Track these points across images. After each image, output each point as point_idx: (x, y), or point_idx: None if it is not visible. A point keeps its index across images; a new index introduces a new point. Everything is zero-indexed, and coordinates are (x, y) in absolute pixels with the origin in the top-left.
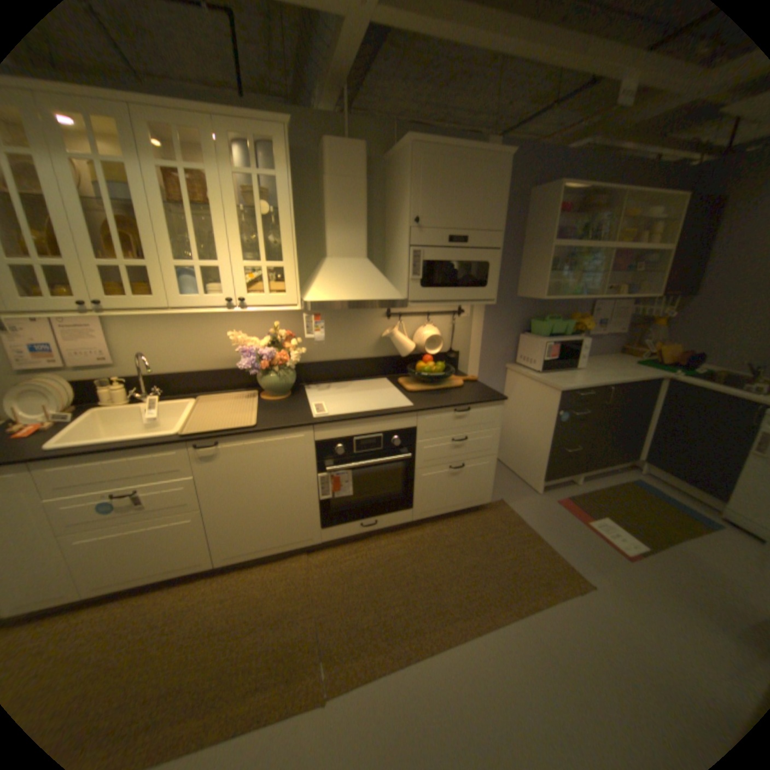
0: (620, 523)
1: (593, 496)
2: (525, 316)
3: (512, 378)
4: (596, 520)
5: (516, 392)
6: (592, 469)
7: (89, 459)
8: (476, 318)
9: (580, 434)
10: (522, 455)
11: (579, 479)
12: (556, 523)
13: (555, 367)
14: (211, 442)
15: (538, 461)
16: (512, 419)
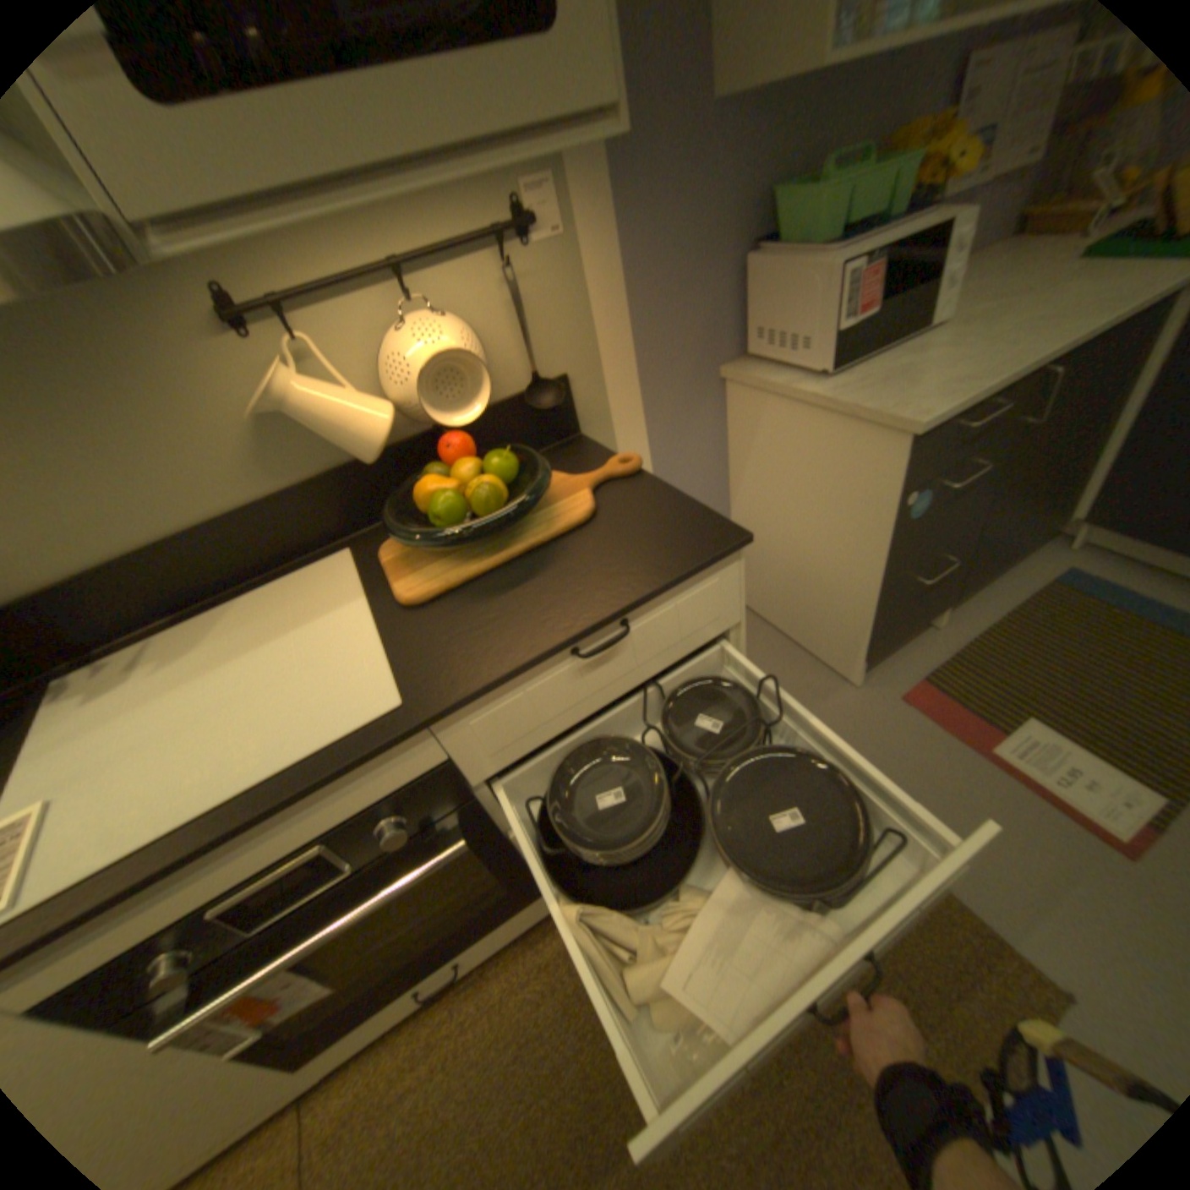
0: (1064, 724)
1: (977, 652)
2: (751, 180)
3: (742, 405)
4: (1004, 734)
5: (759, 444)
6: (971, 590)
7: None
8: (588, 235)
9: (954, 528)
10: (797, 600)
11: (938, 615)
12: (911, 772)
13: (868, 344)
14: None
15: (844, 617)
16: (759, 516)
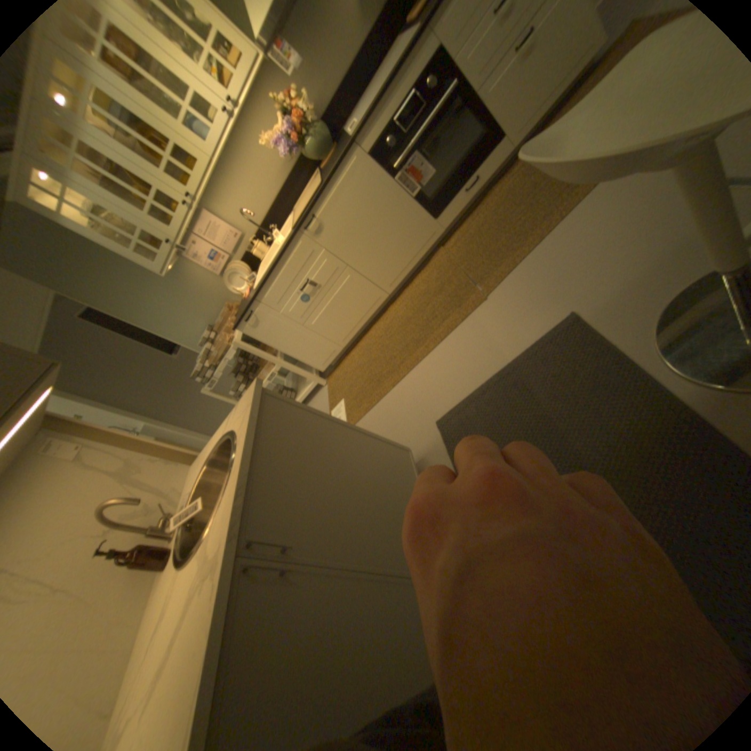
0: None
1: None
2: None
3: None
4: None
5: None
6: None
7: (273, 277)
8: None
9: None
10: None
11: None
12: None
13: None
14: (310, 216)
15: None
16: None
